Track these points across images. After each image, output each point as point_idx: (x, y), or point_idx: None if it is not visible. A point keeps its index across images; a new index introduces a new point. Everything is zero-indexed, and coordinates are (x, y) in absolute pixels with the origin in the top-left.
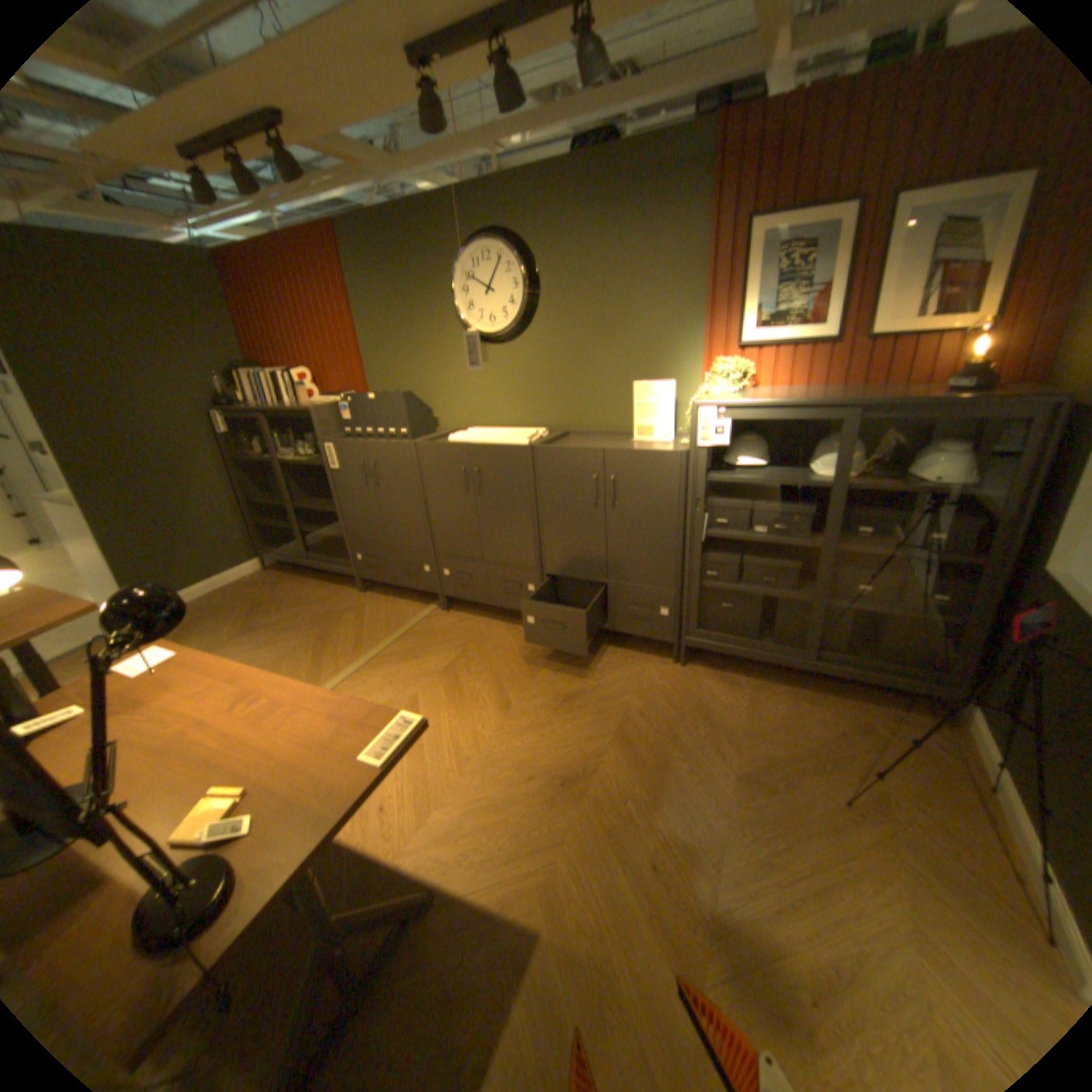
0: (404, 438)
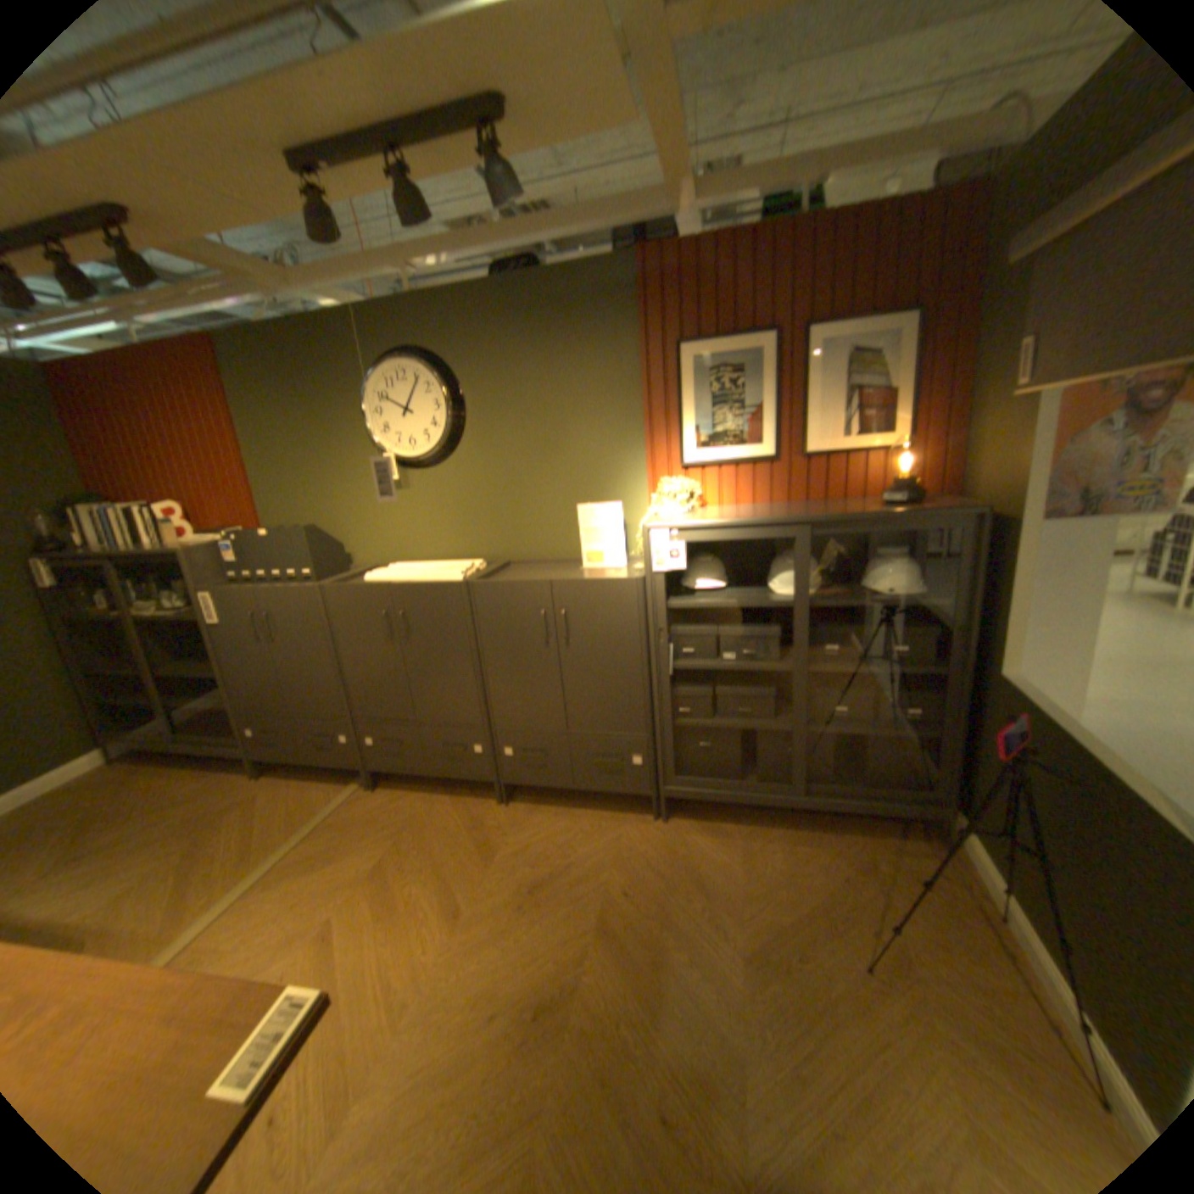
0: (308, 579)
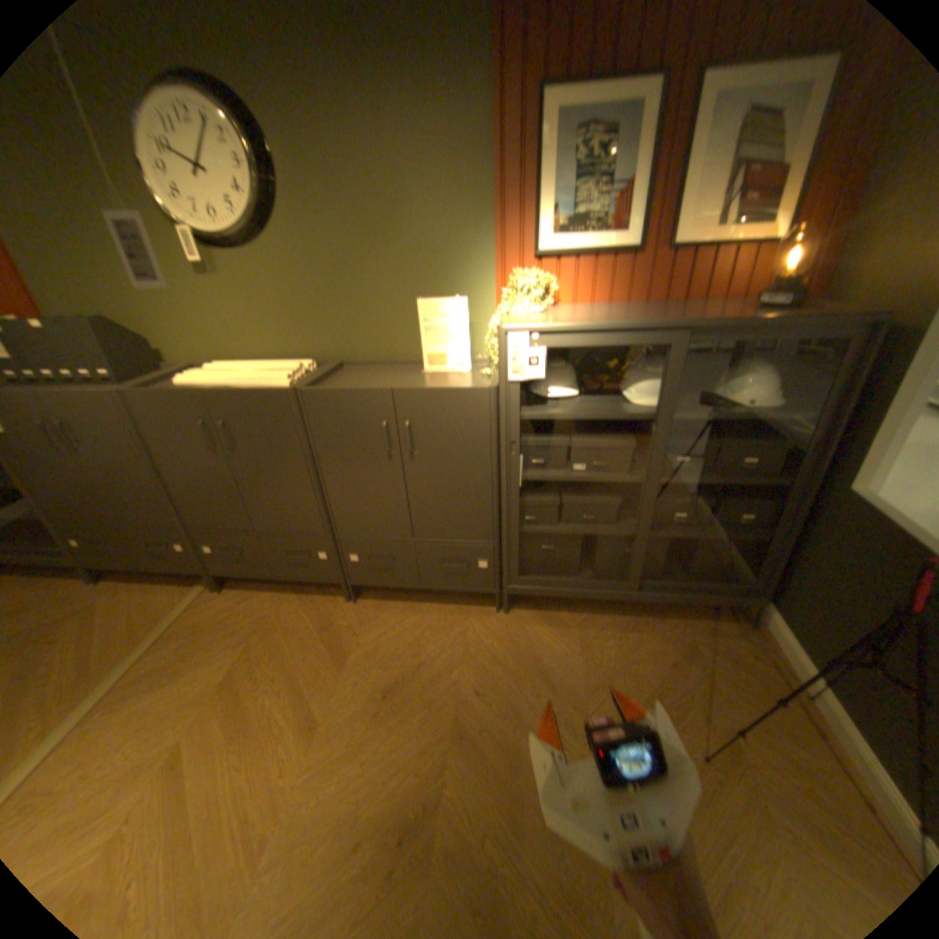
0: (105, 381)
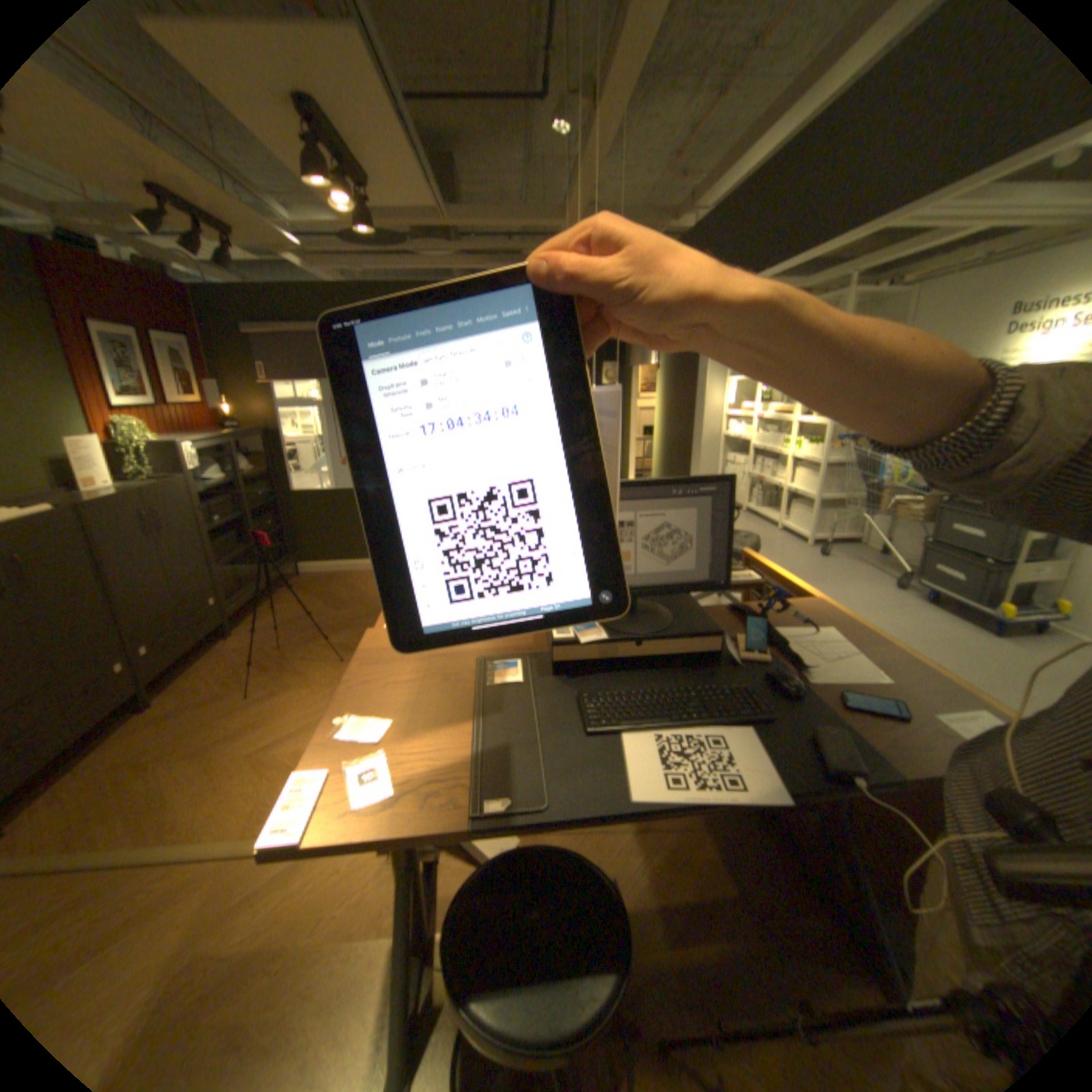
0: None
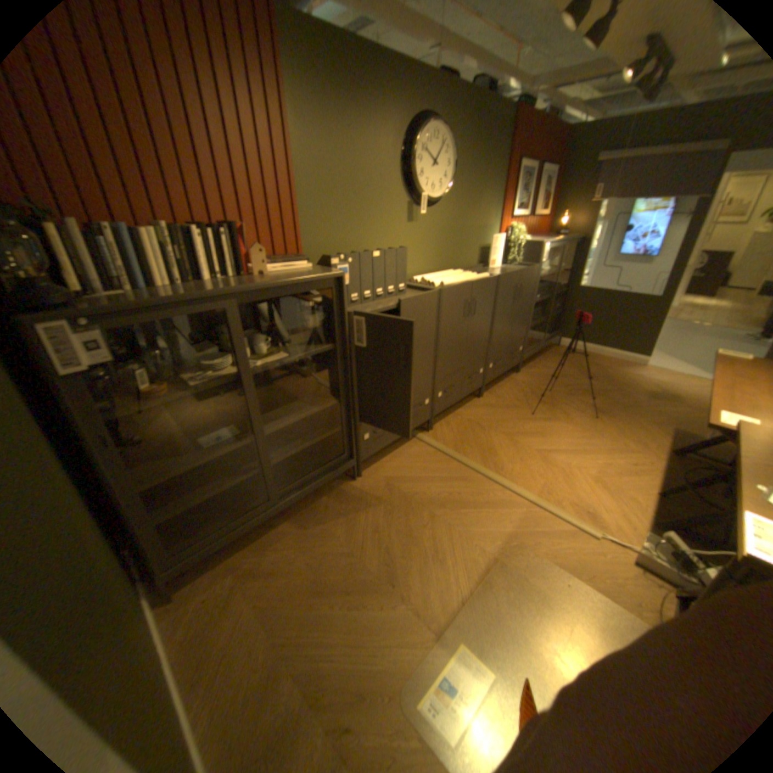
0: (401, 293)
